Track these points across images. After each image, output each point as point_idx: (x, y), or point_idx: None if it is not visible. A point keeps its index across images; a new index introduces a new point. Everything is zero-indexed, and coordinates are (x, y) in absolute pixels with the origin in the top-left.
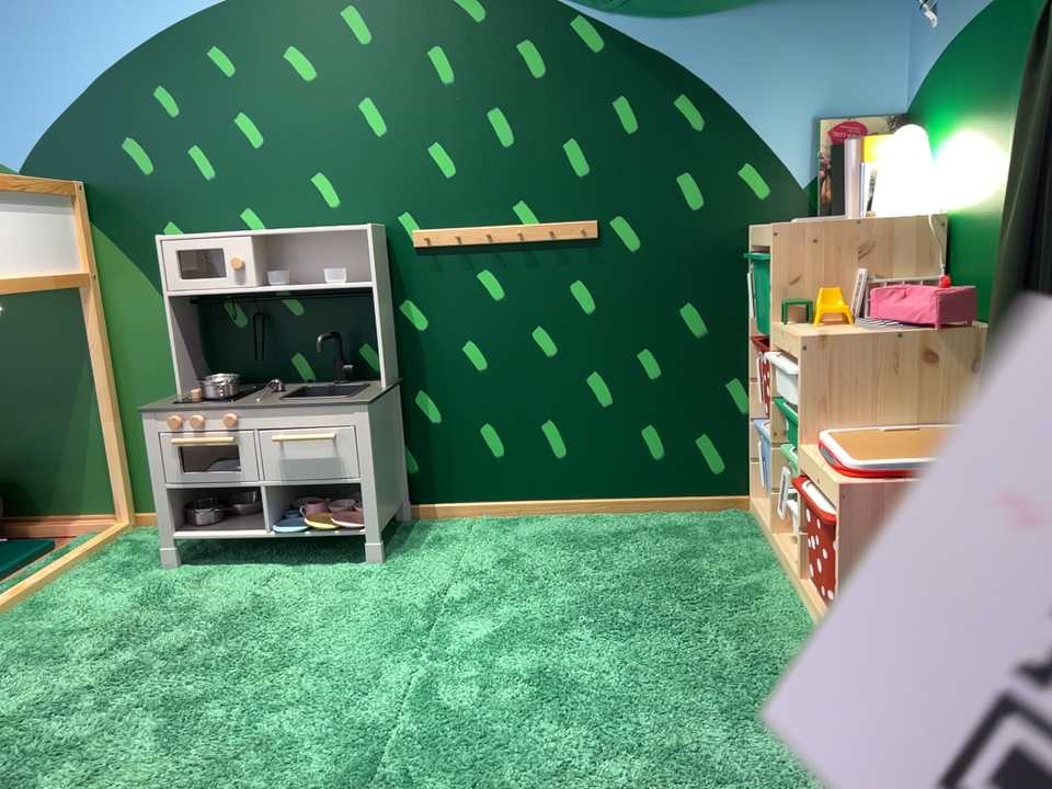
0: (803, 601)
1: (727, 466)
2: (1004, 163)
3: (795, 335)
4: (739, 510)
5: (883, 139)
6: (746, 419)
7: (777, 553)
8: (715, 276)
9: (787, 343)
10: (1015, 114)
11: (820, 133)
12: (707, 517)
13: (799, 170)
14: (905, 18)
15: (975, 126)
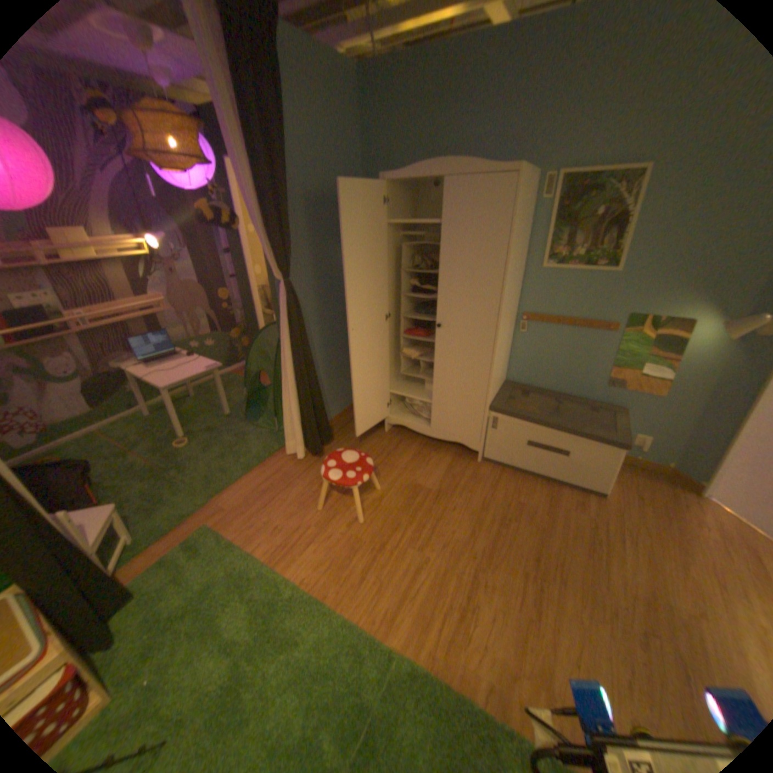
0: None
1: None
2: None
3: None
4: None
5: None
6: None
7: None
8: None
9: None
10: None
11: None
12: None
13: None
14: None
15: None
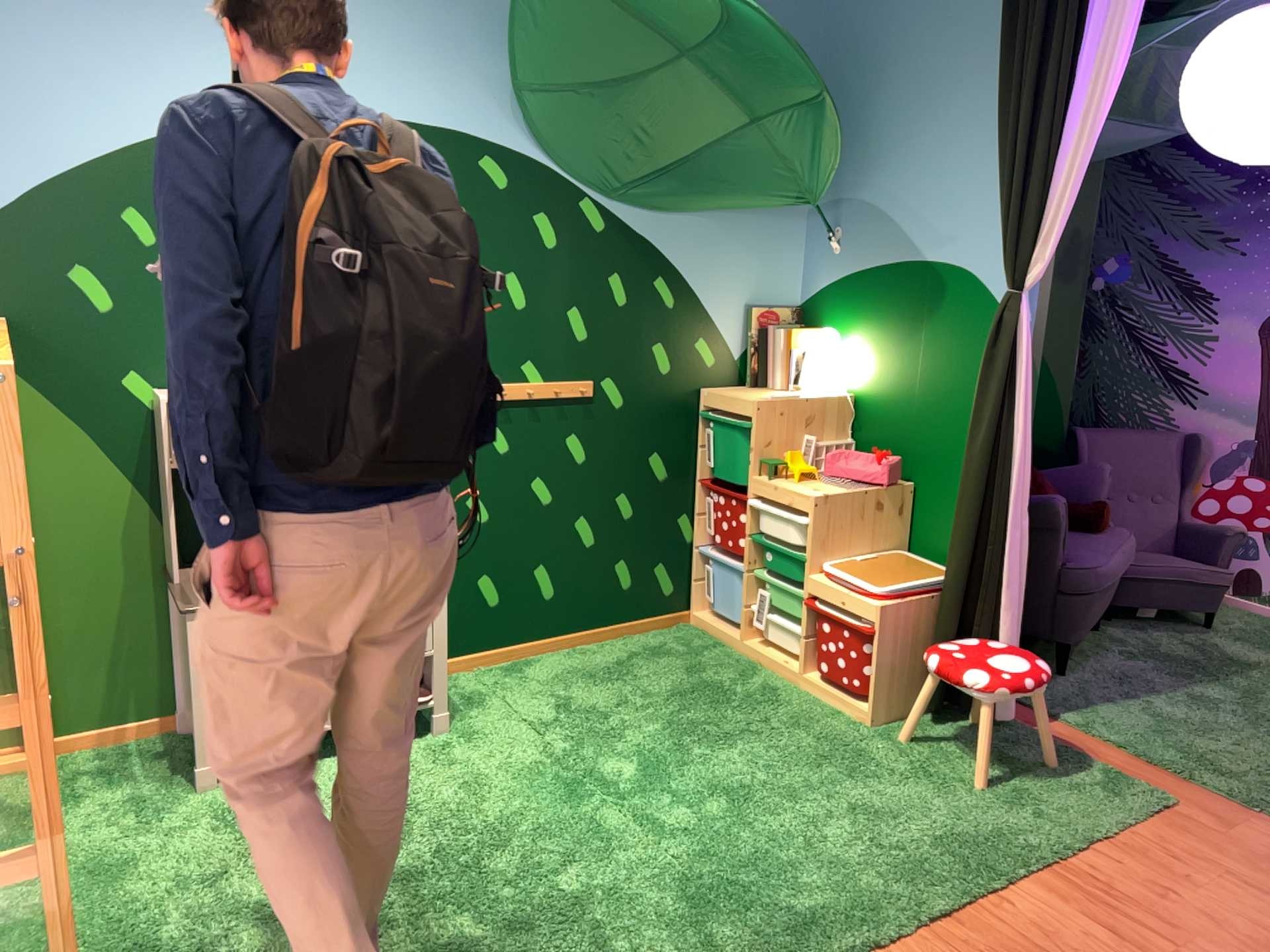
0: (803, 685)
1: (673, 586)
2: (906, 376)
3: (795, 493)
4: (682, 622)
5: (792, 330)
6: (689, 546)
7: (749, 654)
8: (673, 430)
9: (780, 497)
10: (917, 348)
11: (749, 320)
12: (664, 632)
13: (732, 346)
14: (800, 239)
15: (878, 343)
